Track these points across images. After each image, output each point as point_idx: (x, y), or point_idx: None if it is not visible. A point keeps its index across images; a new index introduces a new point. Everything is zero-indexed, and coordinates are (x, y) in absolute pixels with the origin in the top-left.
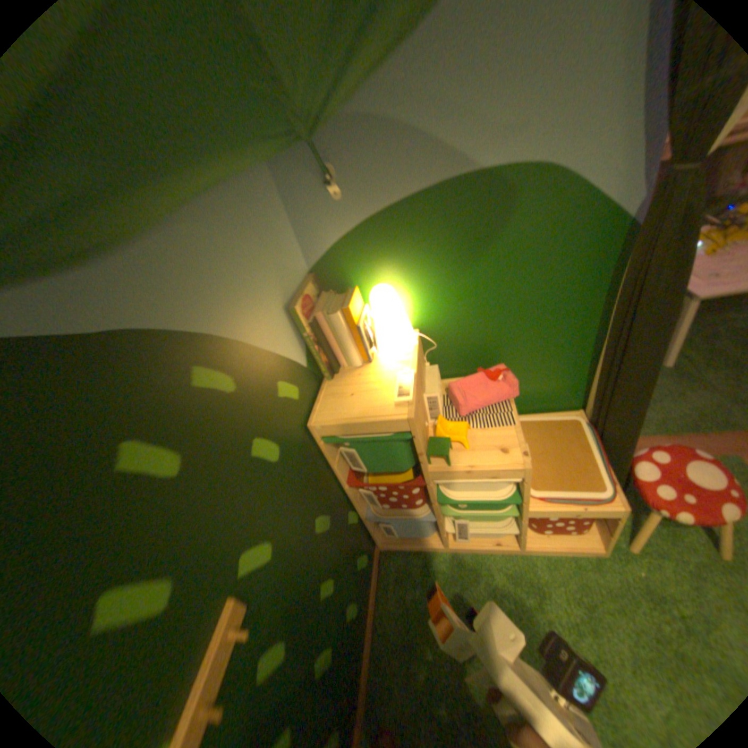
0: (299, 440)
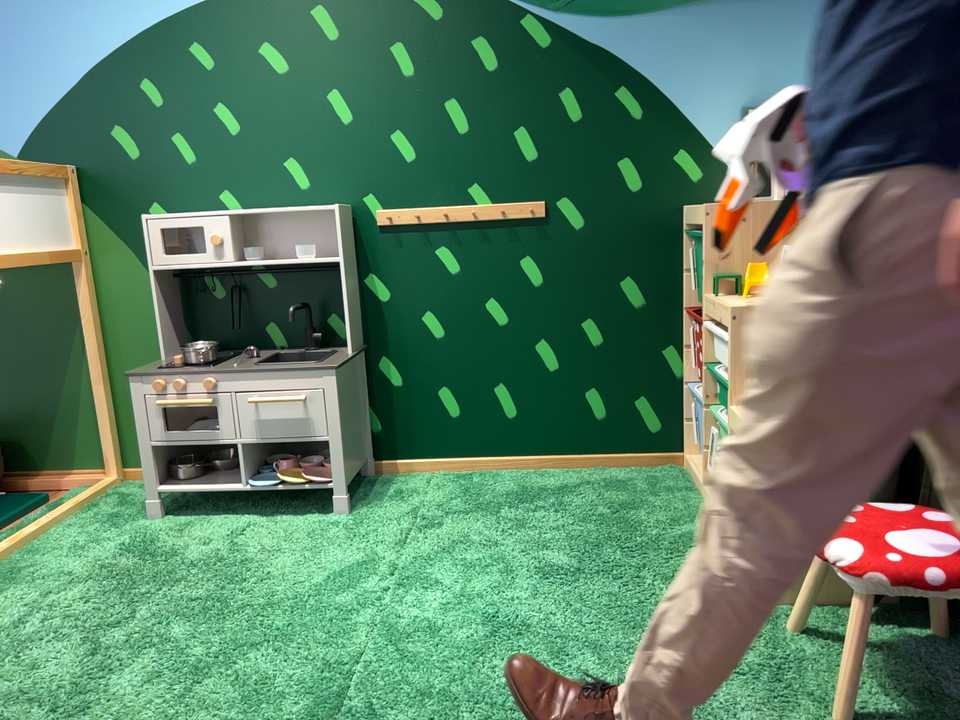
0: (663, 206)
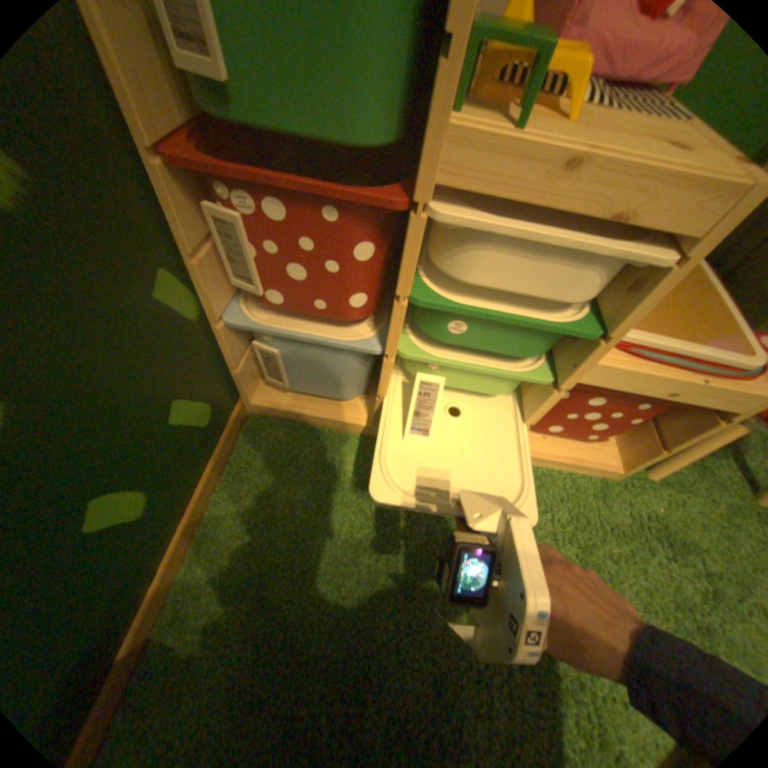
0: None
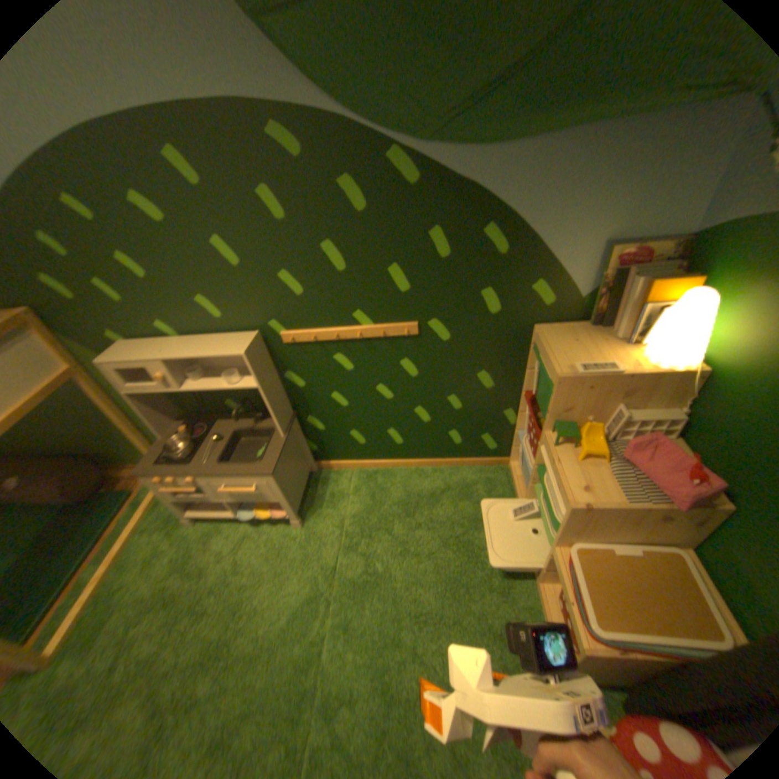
0: (518, 325)
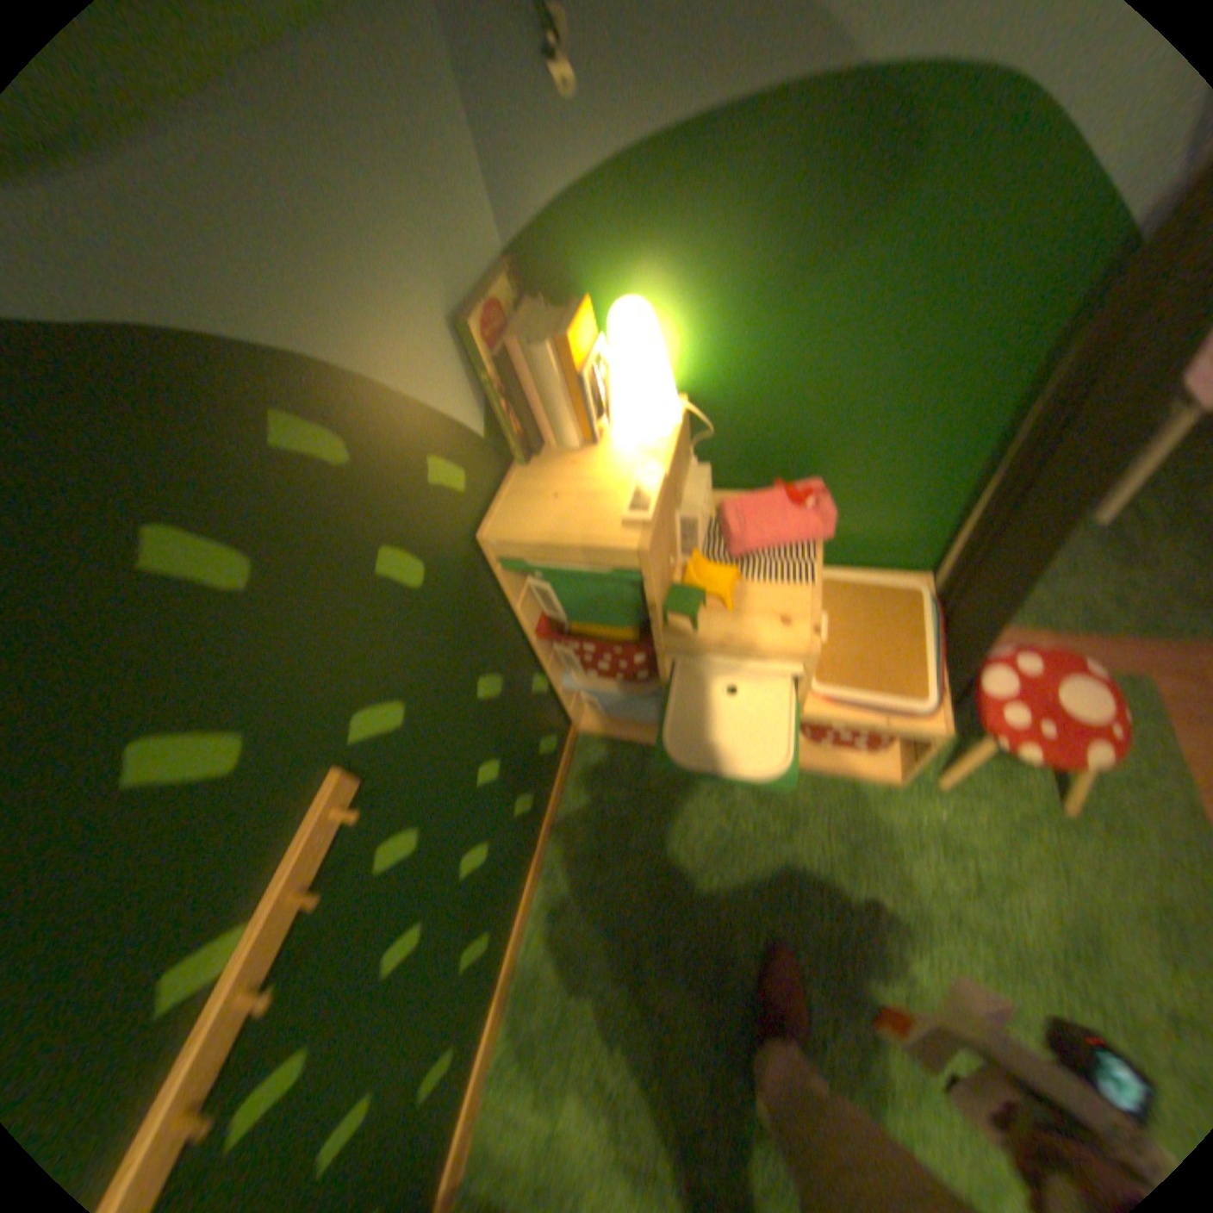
0: (460, 561)
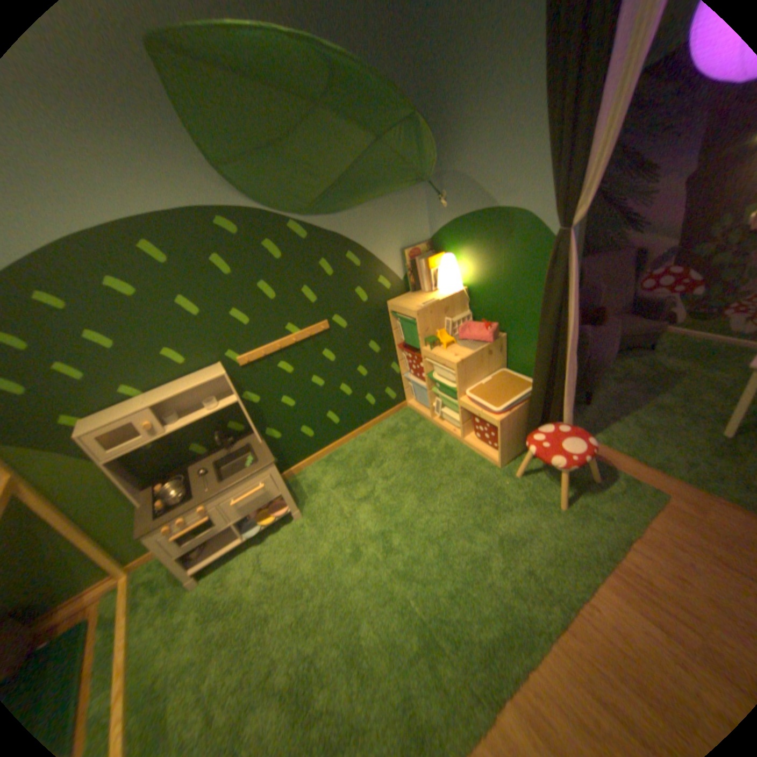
0: (378, 305)
